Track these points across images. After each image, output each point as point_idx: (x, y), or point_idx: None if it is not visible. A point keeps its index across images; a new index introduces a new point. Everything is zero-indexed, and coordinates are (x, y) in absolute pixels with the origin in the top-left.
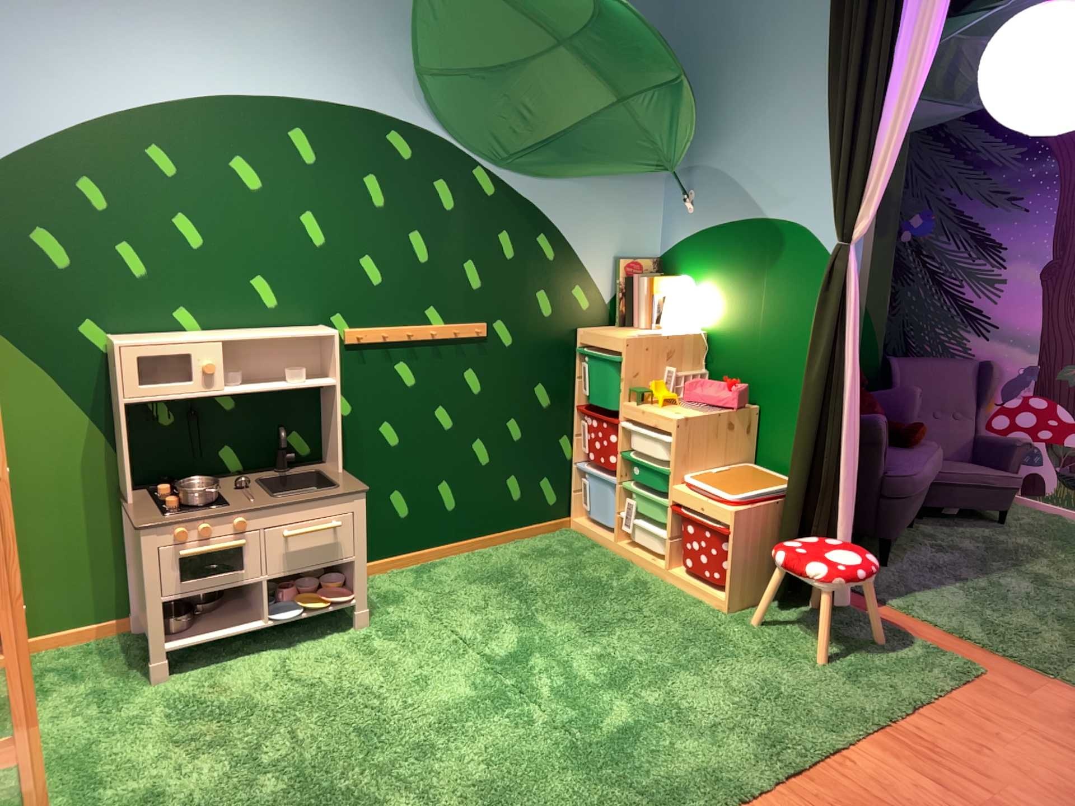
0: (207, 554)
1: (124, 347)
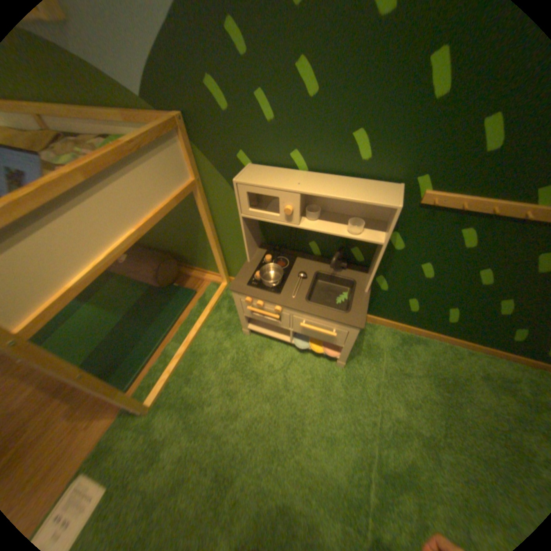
0: (260, 313)
1: (239, 184)
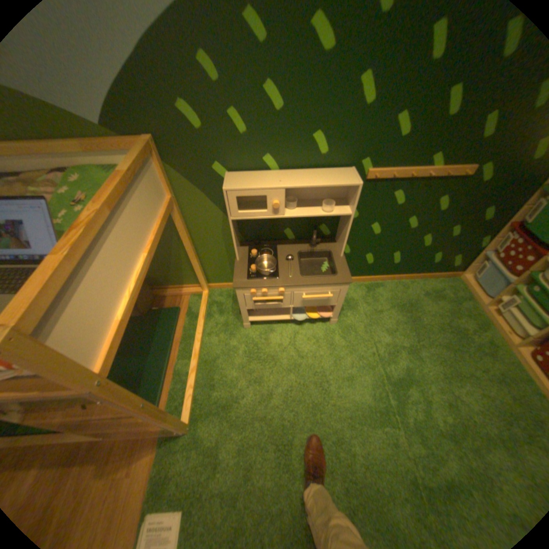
0: (265, 300)
1: (228, 191)
